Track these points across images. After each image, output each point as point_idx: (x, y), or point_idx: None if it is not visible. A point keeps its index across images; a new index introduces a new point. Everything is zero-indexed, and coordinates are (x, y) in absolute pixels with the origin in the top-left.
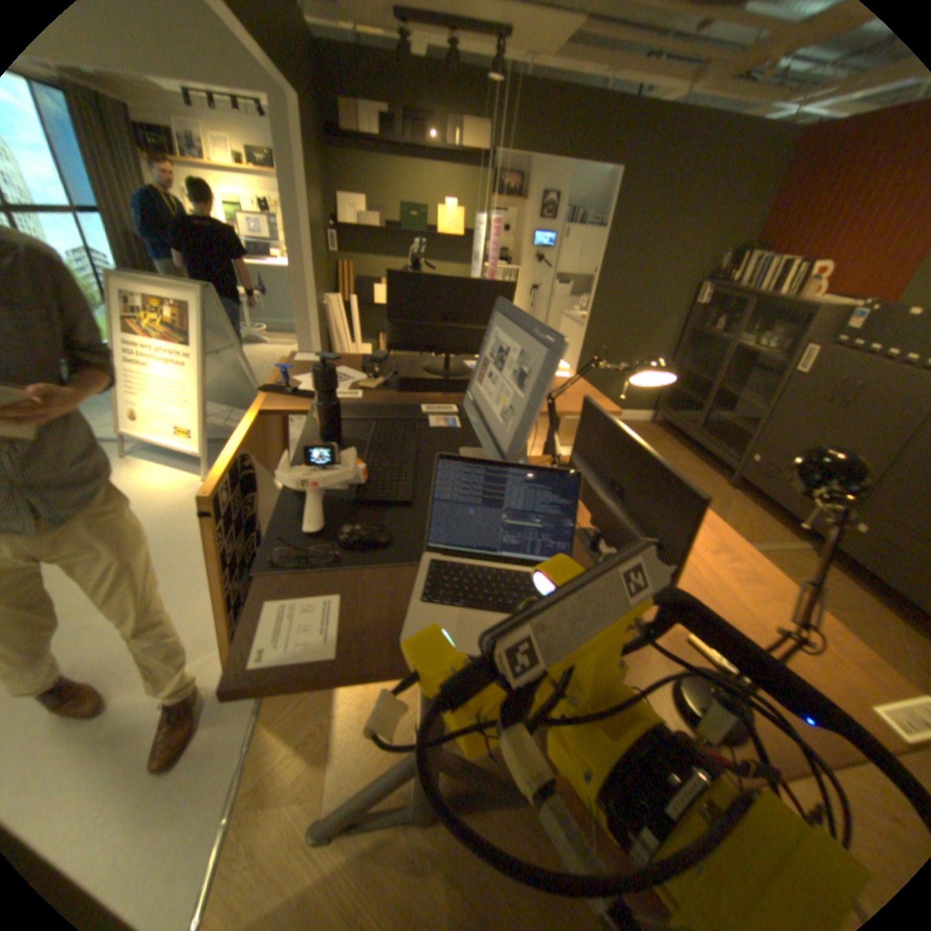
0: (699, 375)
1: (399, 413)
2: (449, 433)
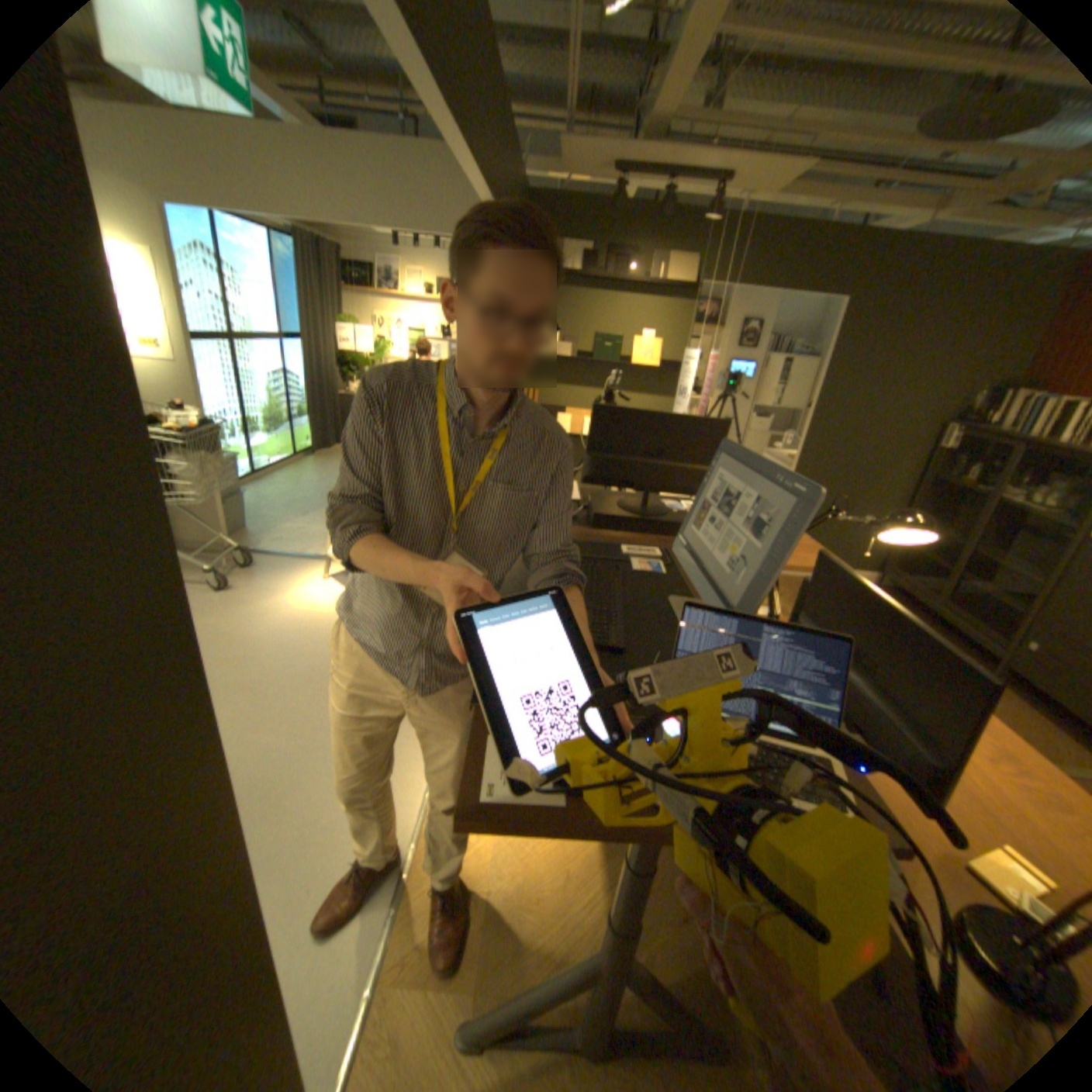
0: None
1: (596, 552)
2: (653, 579)
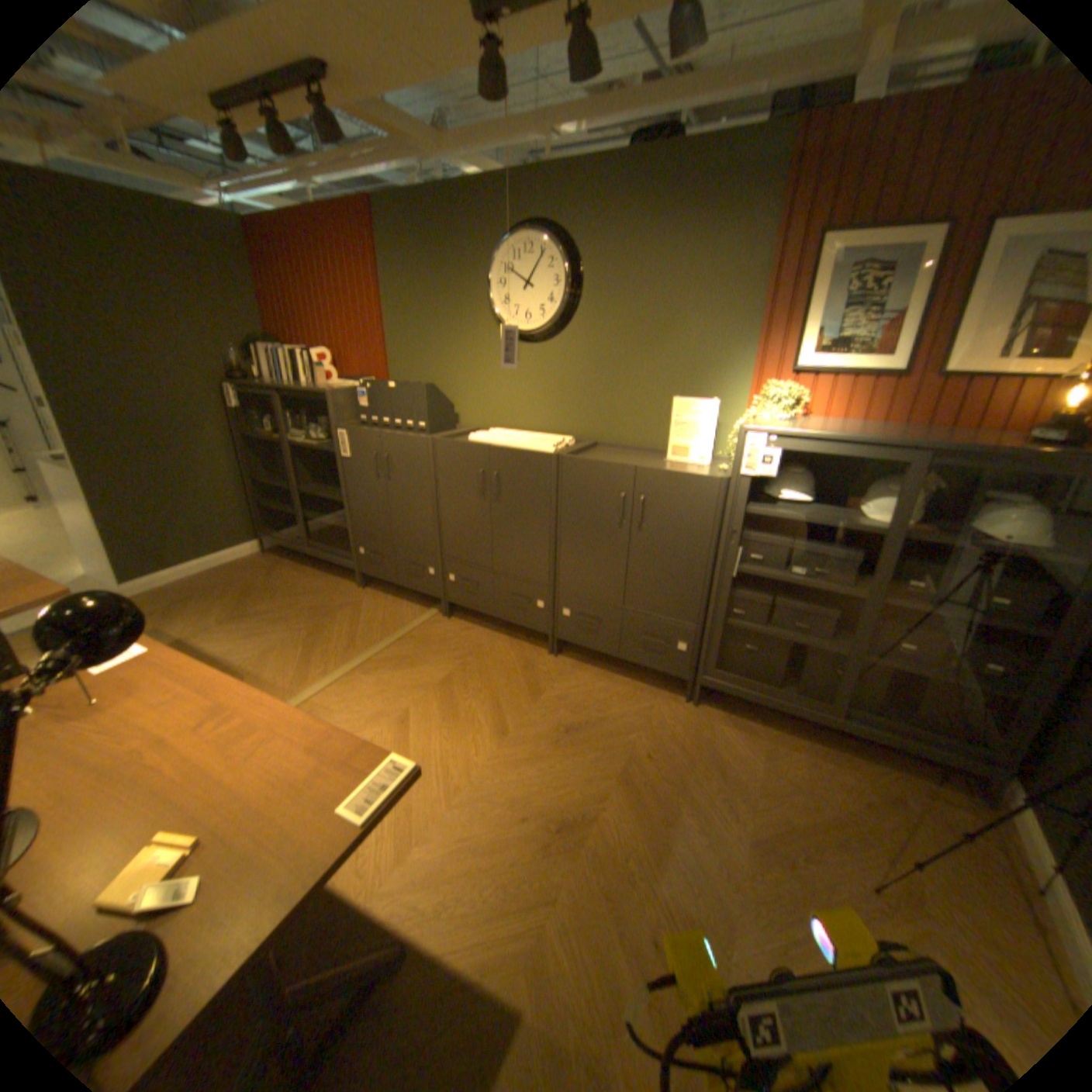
0: (275, 485)
1: None
2: None
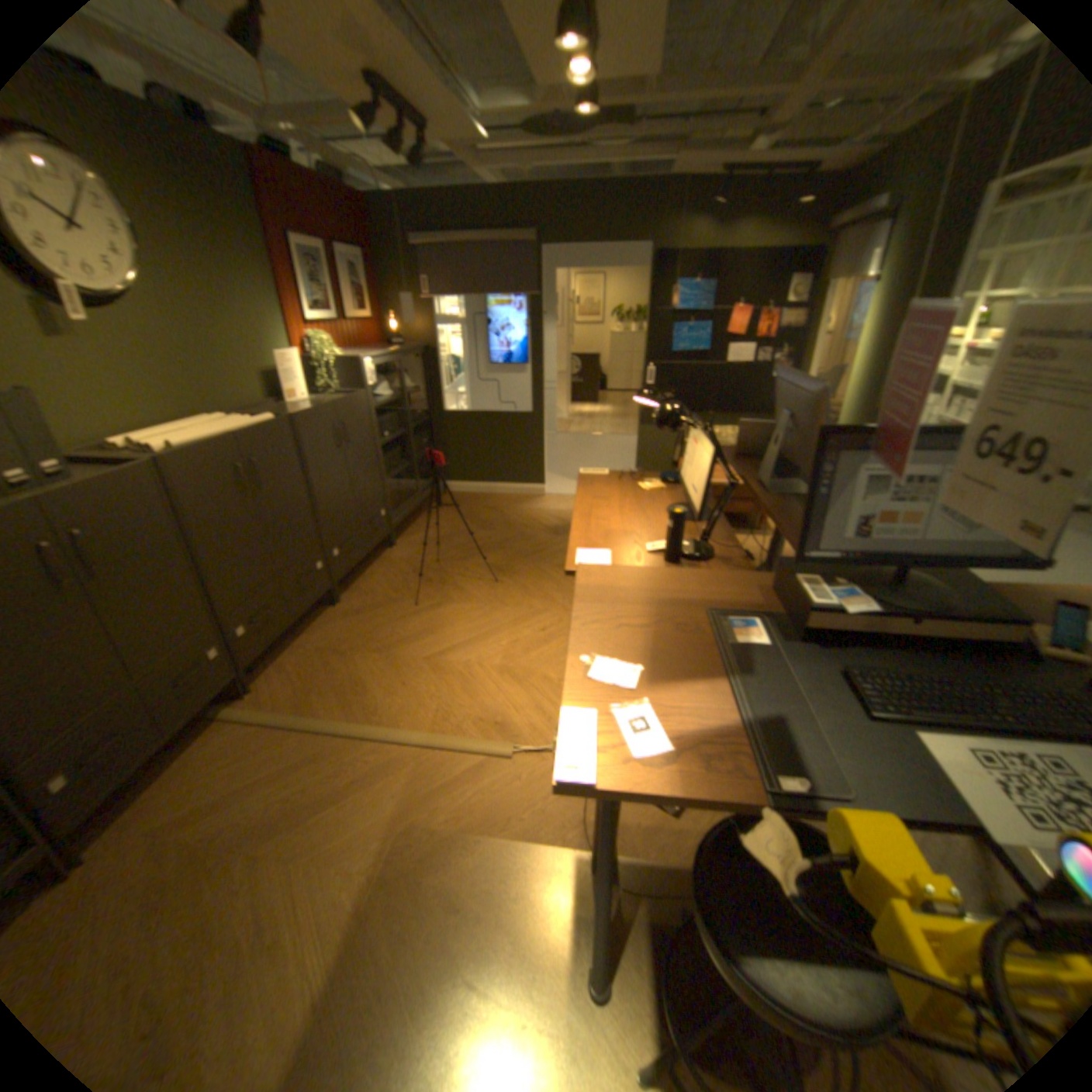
0: None
1: None
2: None
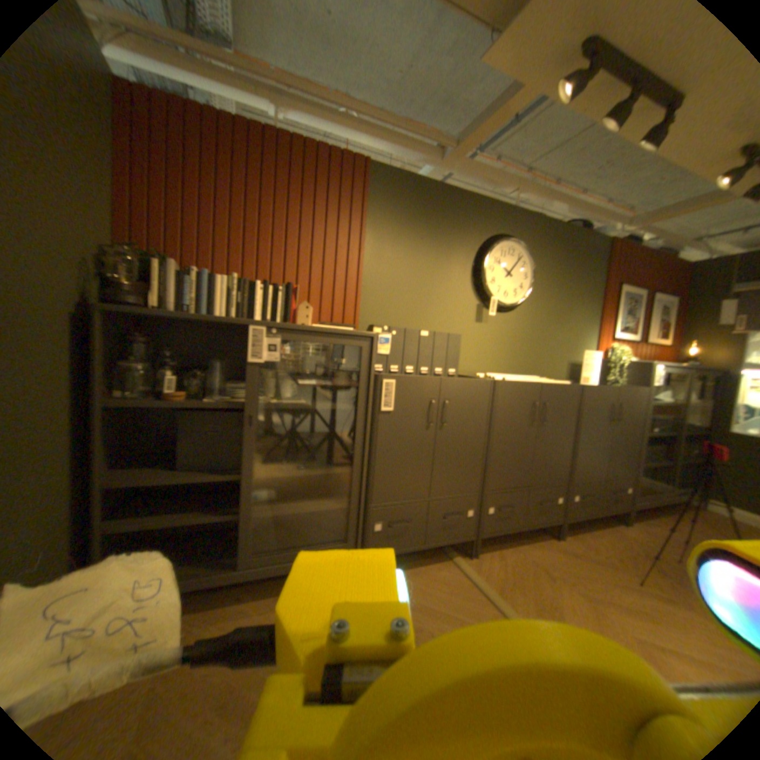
0: (180, 481)
1: None
2: None
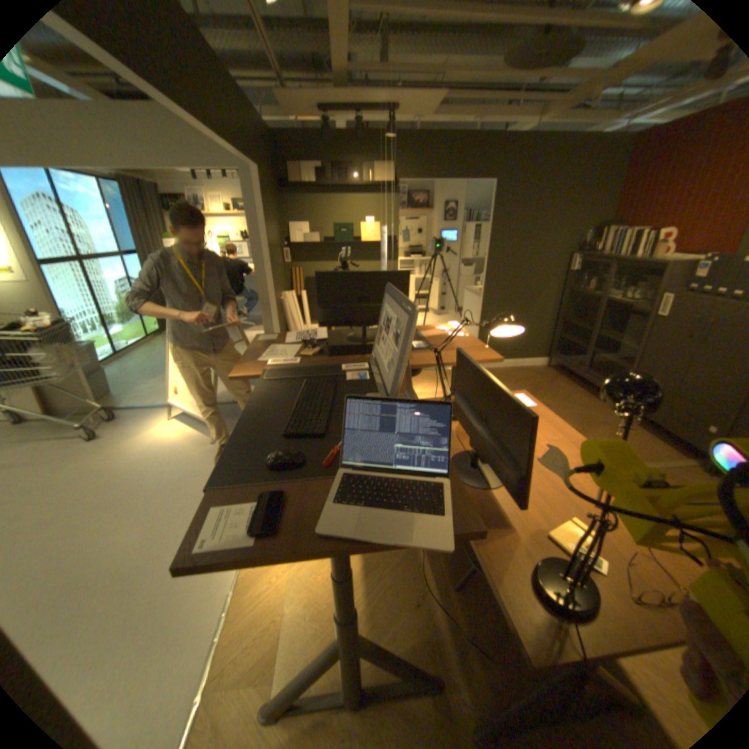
0: (580, 326)
1: (324, 372)
2: (360, 384)
